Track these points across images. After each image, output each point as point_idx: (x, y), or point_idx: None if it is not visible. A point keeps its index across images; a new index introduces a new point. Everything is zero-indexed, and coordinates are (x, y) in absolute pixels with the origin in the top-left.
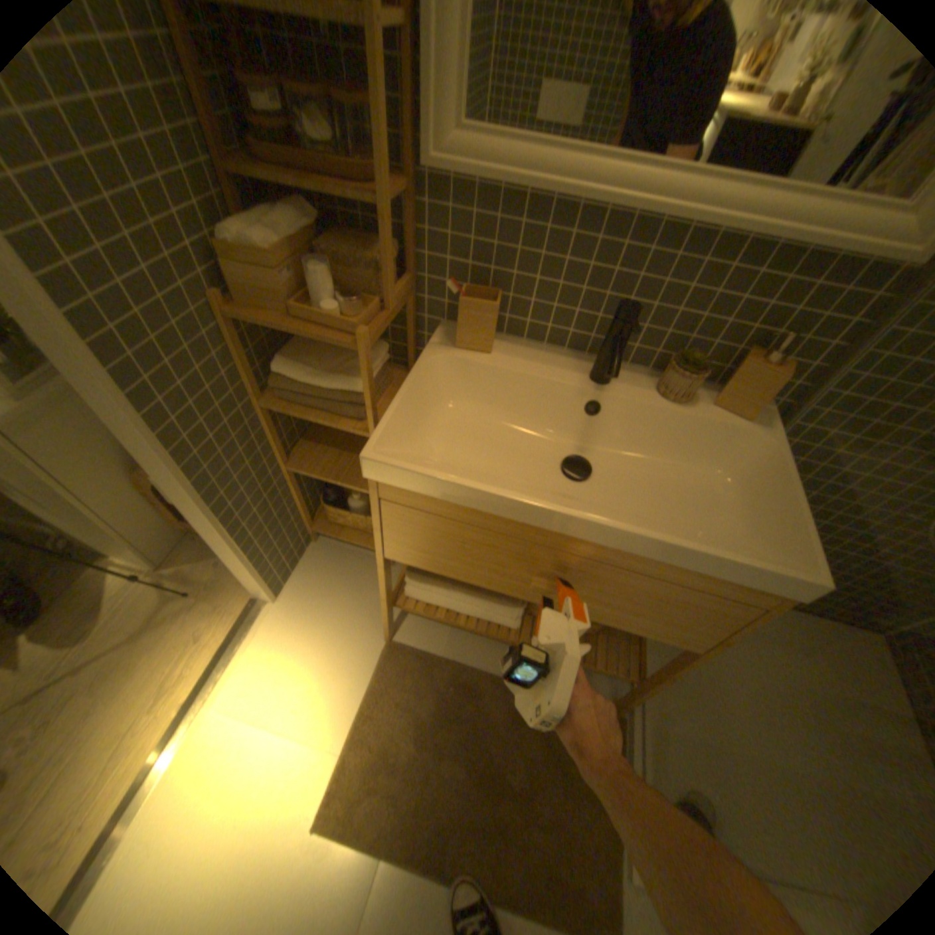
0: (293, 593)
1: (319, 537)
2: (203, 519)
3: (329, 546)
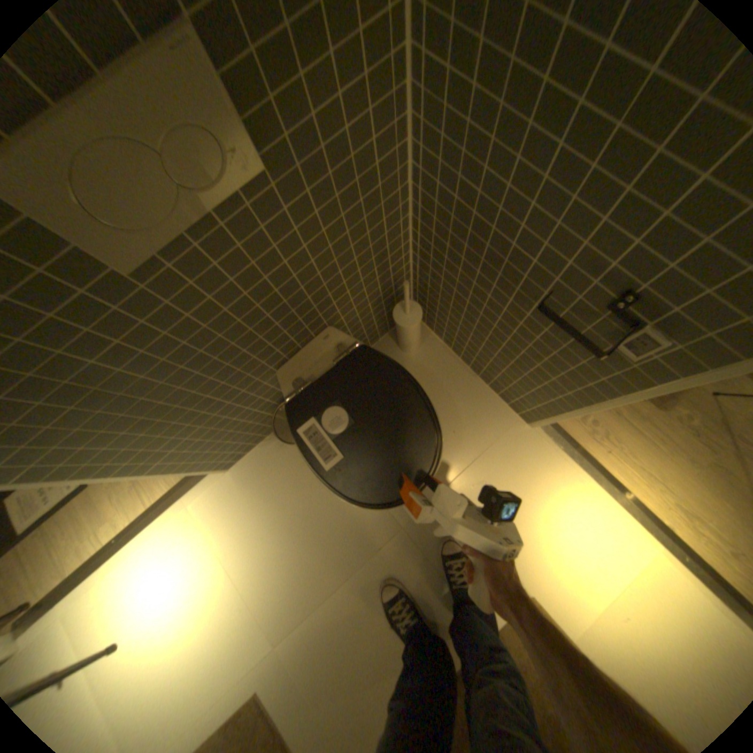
0: None
1: None
2: None
3: None
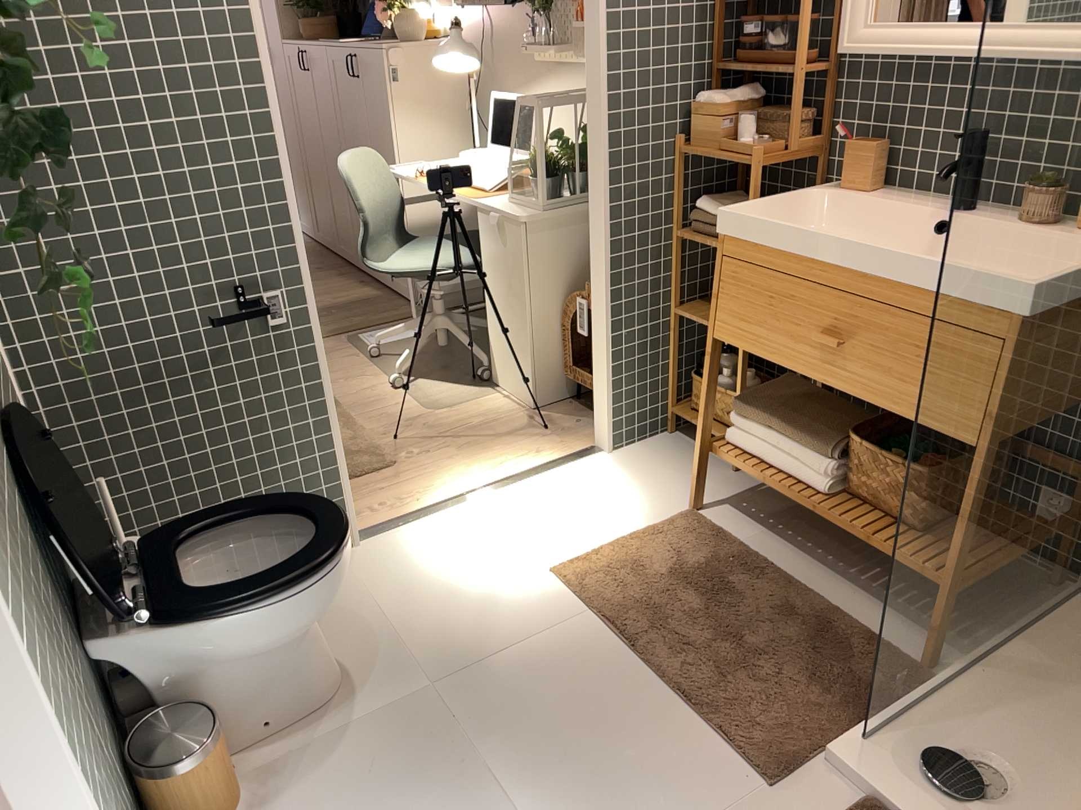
0: (629, 453)
1: (676, 431)
2: (602, 296)
3: (682, 439)
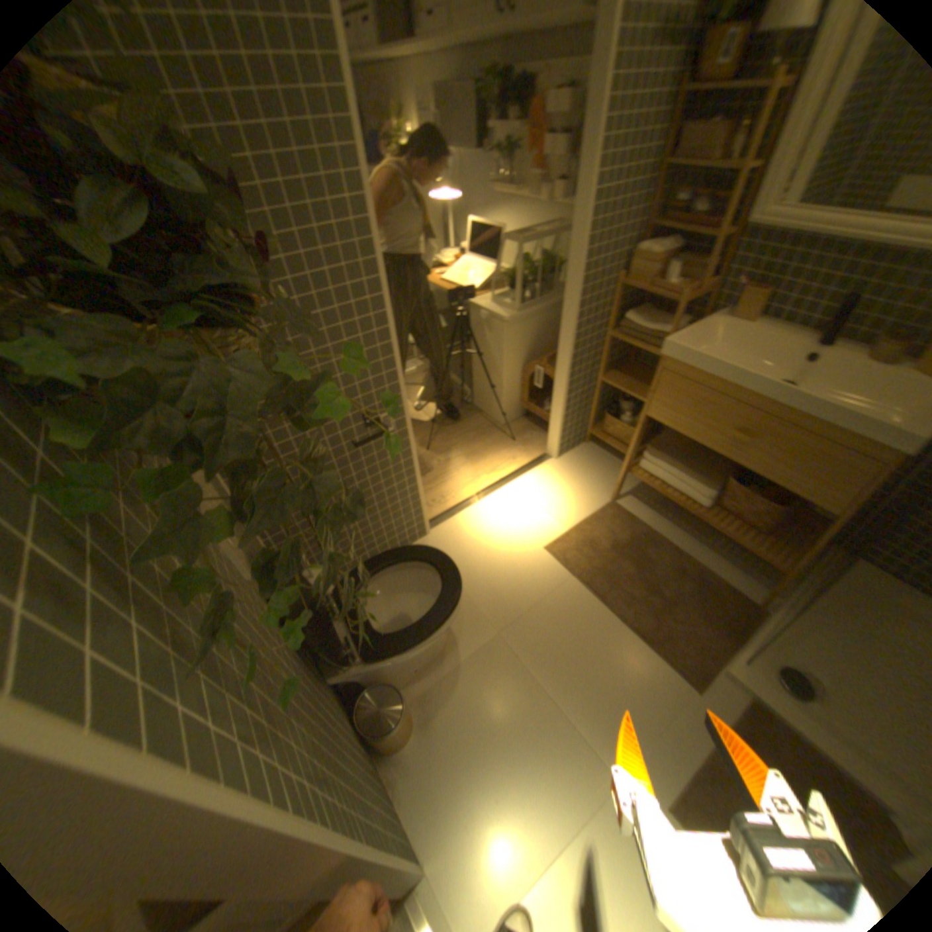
0: (565, 459)
1: (588, 441)
2: (562, 376)
3: (592, 447)
